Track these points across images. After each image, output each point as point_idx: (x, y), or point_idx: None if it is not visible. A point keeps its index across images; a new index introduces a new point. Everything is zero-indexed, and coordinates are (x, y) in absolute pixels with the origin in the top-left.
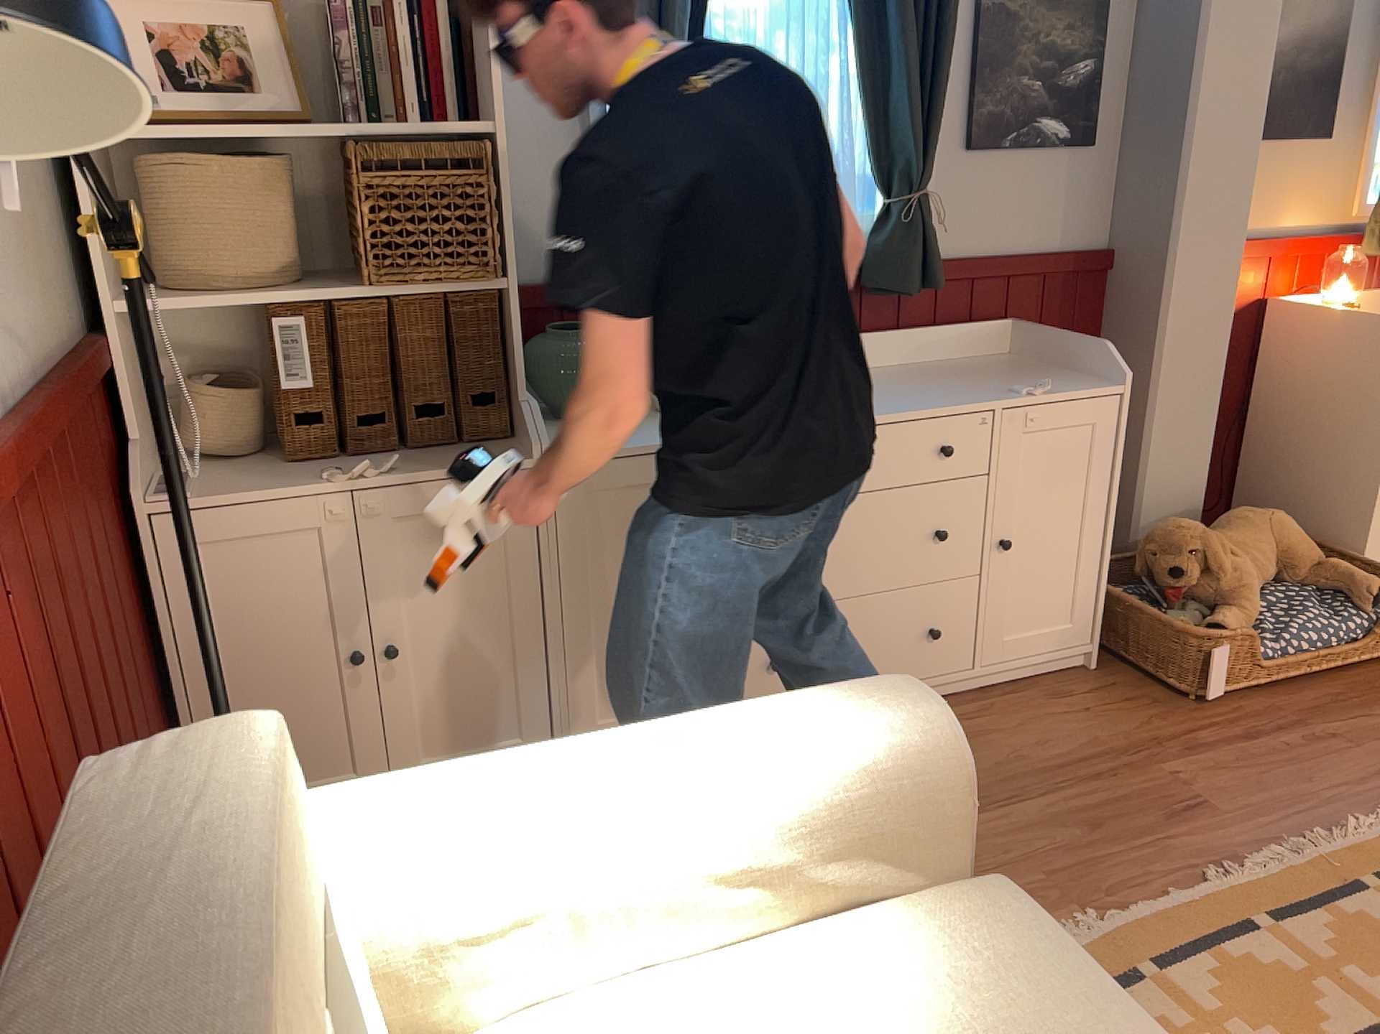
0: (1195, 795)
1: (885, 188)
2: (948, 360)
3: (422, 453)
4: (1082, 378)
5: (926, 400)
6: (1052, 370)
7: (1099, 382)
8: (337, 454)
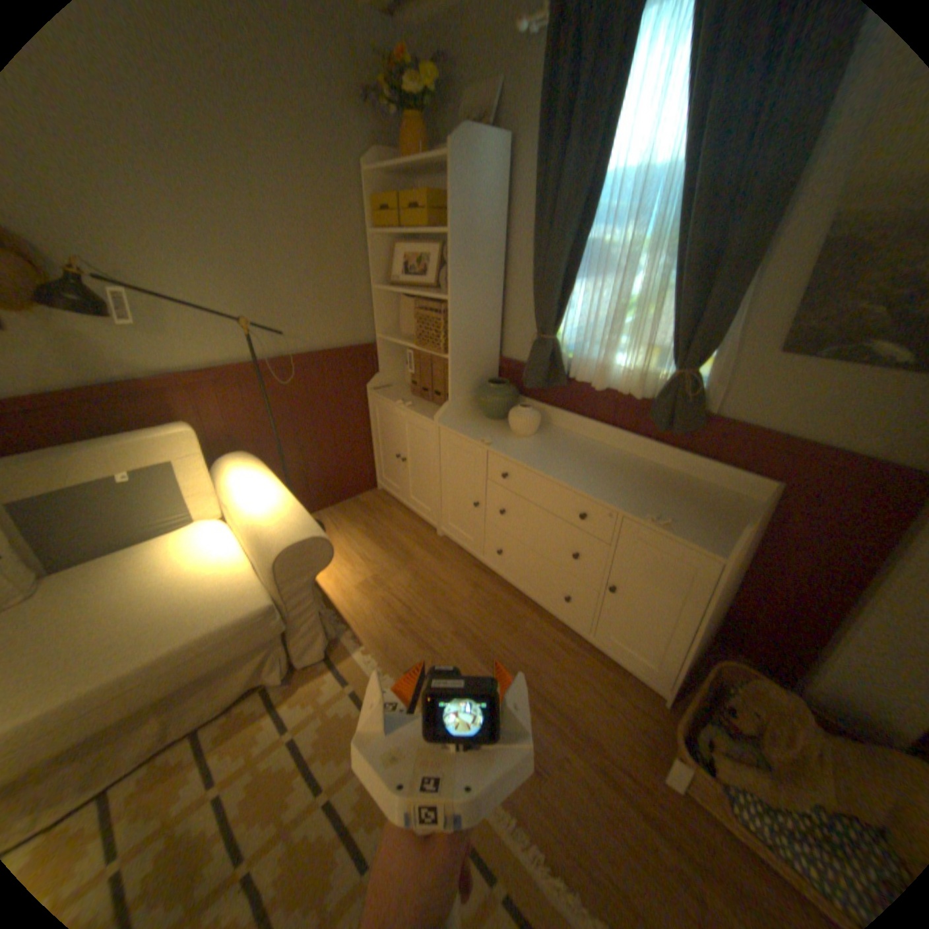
0: (551, 772)
1: (678, 361)
2: (711, 483)
3: (432, 406)
4: (727, 539)
5: (599, 486)
6: (734, 525)
7: (723, 547)
8: (421, 396)
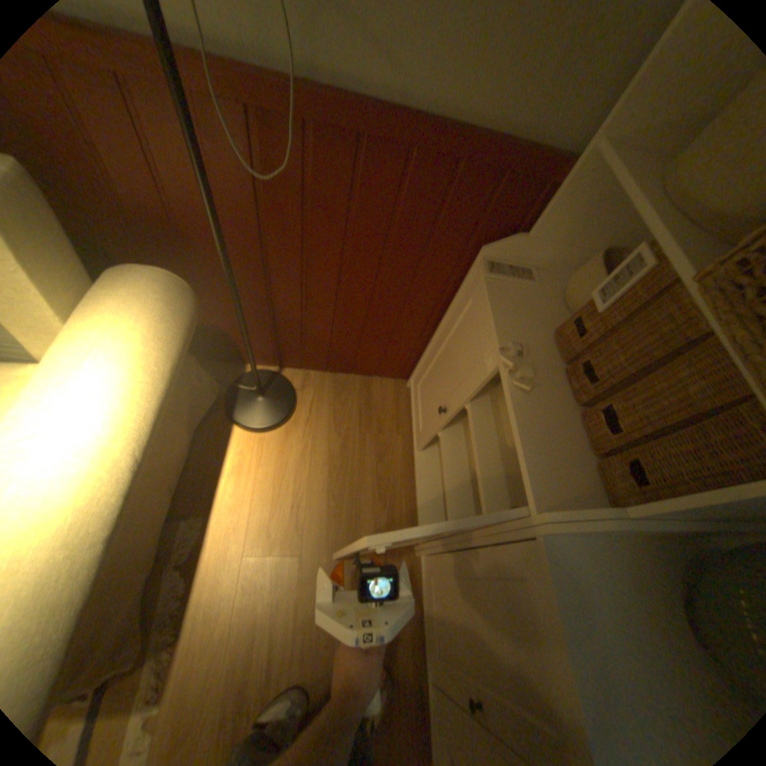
0: None
1: None
2: None
3: (575, 426)
4: None
5: None
6: None
7: None
8: (571, 364)
